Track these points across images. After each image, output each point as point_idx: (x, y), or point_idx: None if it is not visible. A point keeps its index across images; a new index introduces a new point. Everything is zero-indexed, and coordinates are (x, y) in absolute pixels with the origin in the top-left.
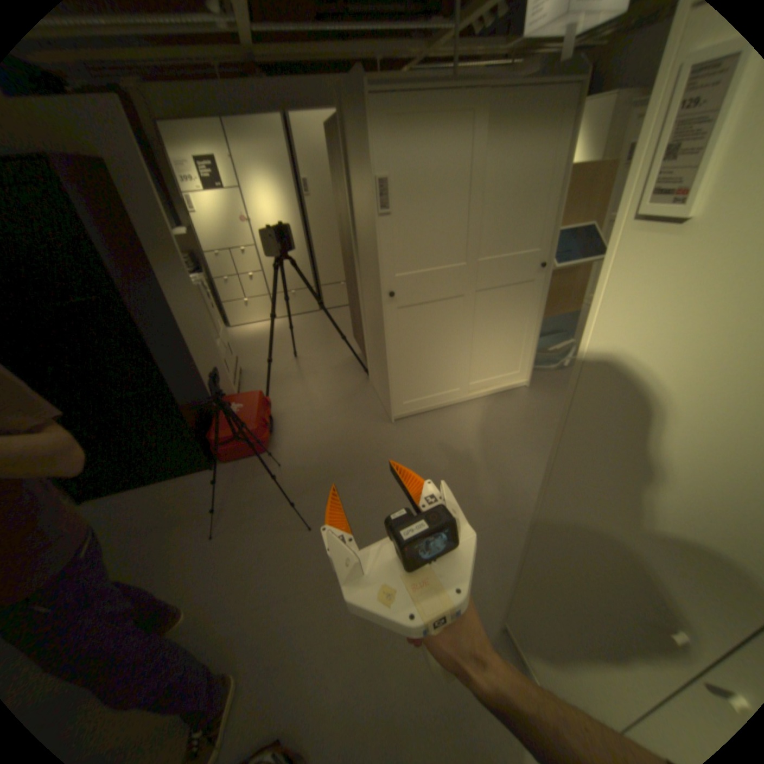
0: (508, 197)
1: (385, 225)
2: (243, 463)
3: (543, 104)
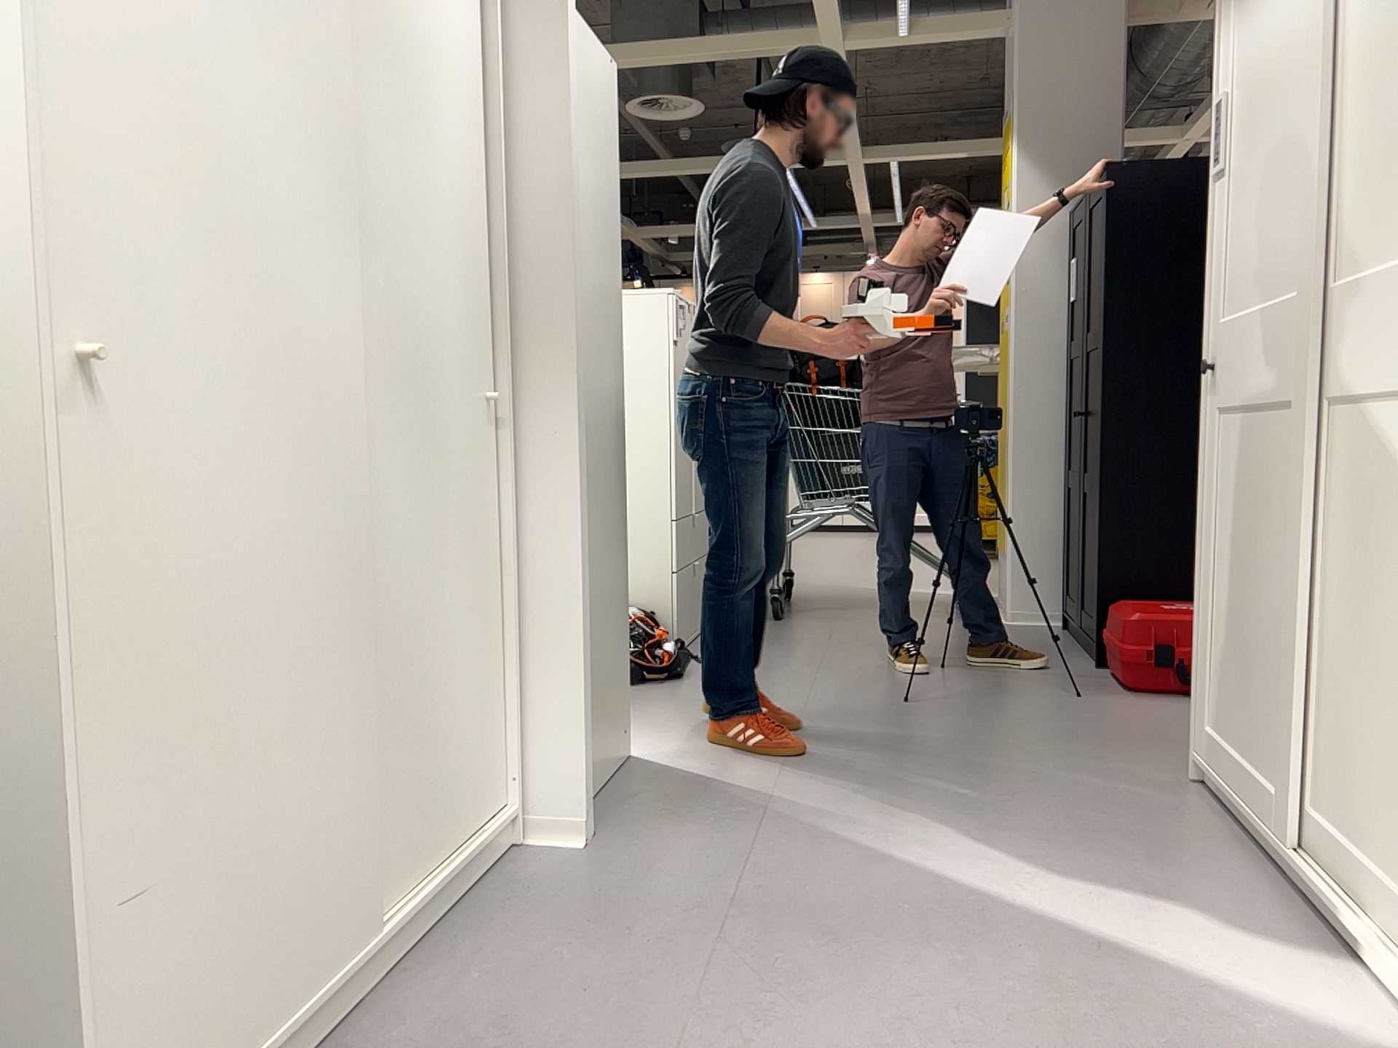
0: (1382, 59)
1: (1213, 203)
2: (1101, 680)
3: None
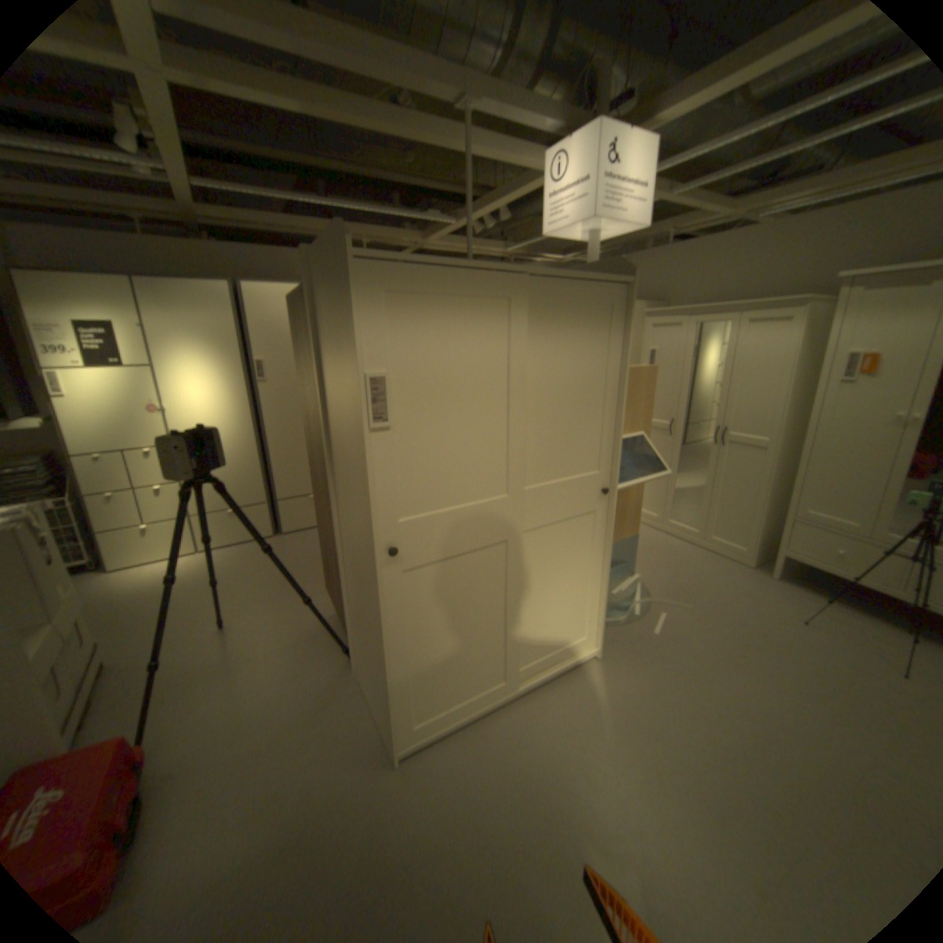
0: (557, 406)
1: (383, 444)
2: None
3: (591, 301)
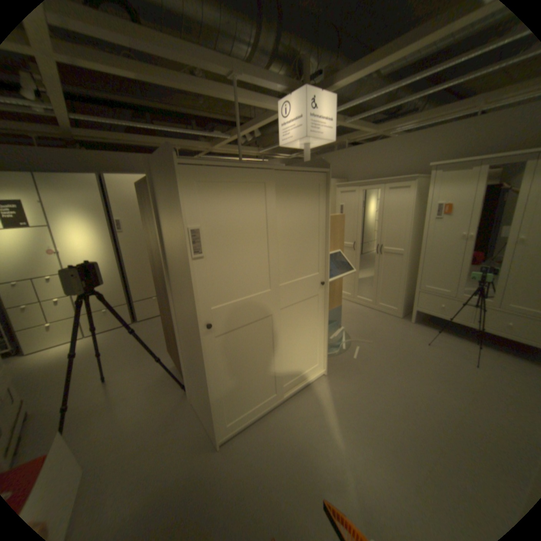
0: (293, 239)
1: (200, 266)
2: None
3: (307, 182)
